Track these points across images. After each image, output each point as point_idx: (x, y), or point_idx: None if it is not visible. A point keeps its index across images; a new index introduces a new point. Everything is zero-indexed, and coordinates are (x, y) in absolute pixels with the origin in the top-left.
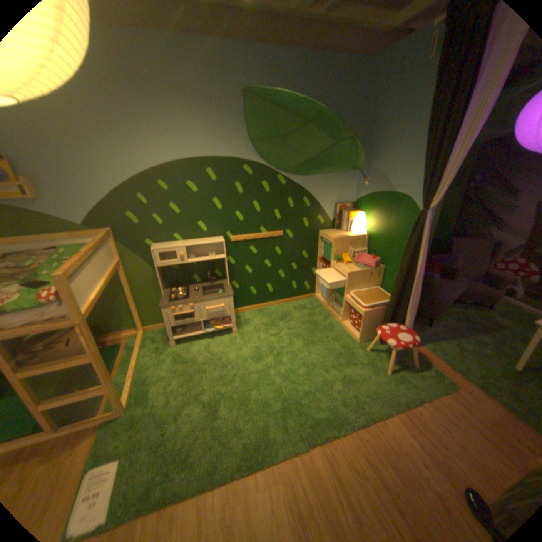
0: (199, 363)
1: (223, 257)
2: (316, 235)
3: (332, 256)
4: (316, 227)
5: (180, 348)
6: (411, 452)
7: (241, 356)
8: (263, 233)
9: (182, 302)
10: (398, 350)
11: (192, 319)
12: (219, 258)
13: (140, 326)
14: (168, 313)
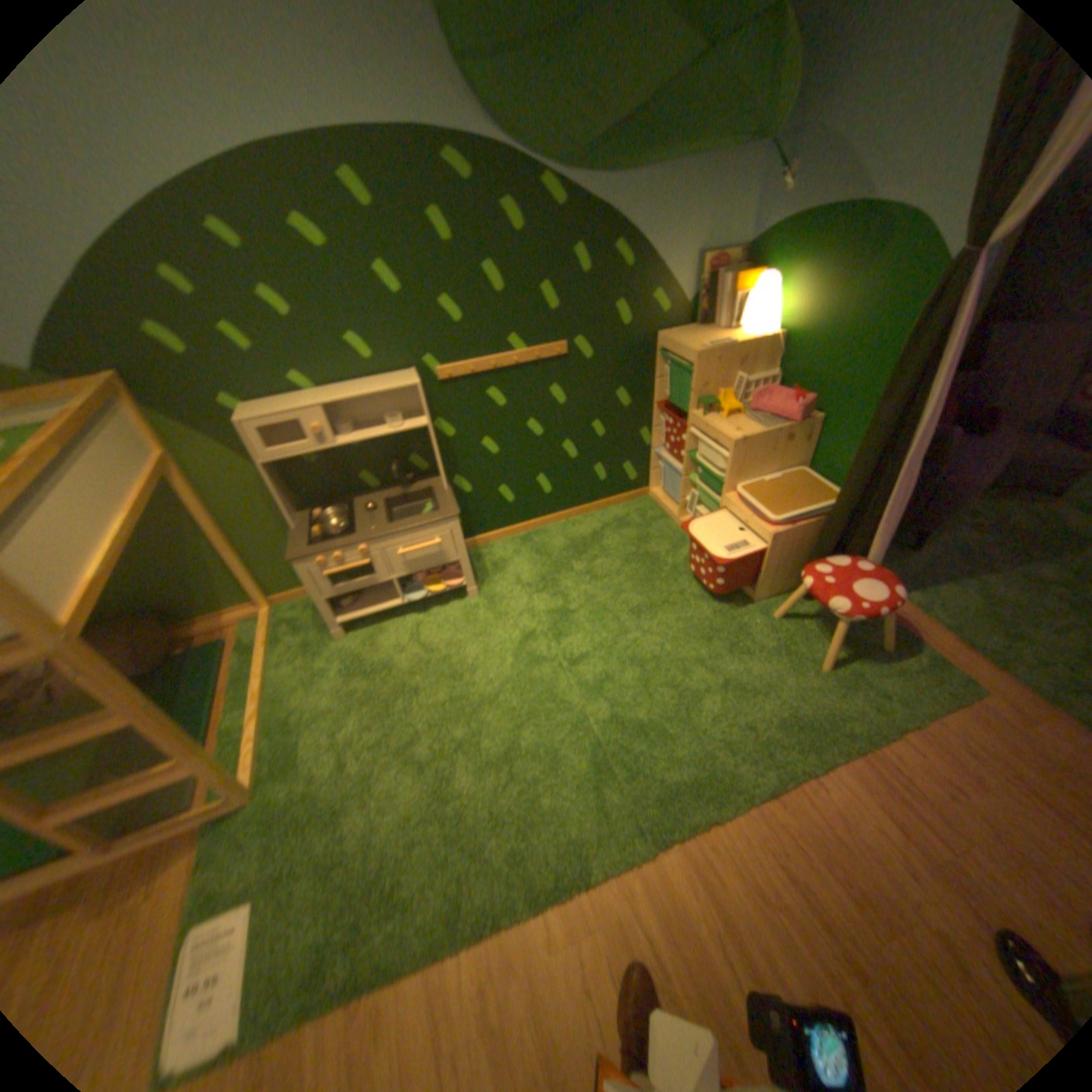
0: (400, 669)
1: (425, 423)
2: (652, 345)
3: (693, 399)
4: (652, 322)
5: (356, 637)
6: (880, 845)
7: (493, 647)
8: (518, 349)
9: (342, 543)
10: (855, 622)
11: (372, 575)
12: (416, 427)
13: (260, 596)
14: (312, 570)
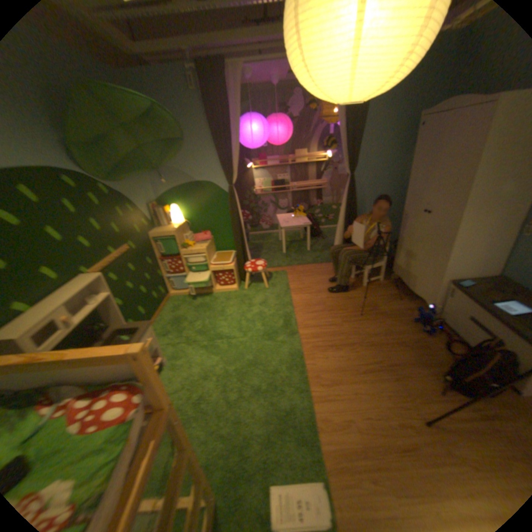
0: (180, 405)
1: (105, 293)
2: (147, 237)
3: (178, 246)
4: (144, 229)
5: None
6: (308, 297)
7: (199, 361)
8: (111, 252)
9: None
10: (263, 269)
11: None
12: (103, 297)
13: None
14: None
